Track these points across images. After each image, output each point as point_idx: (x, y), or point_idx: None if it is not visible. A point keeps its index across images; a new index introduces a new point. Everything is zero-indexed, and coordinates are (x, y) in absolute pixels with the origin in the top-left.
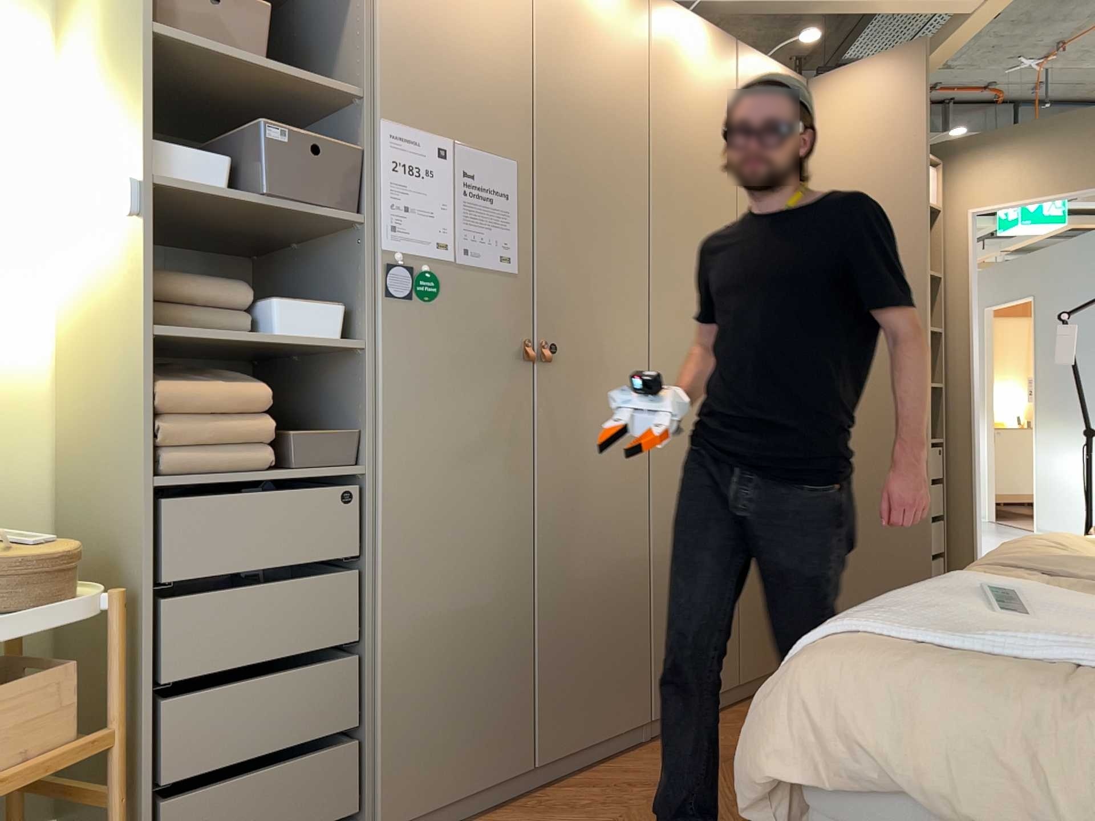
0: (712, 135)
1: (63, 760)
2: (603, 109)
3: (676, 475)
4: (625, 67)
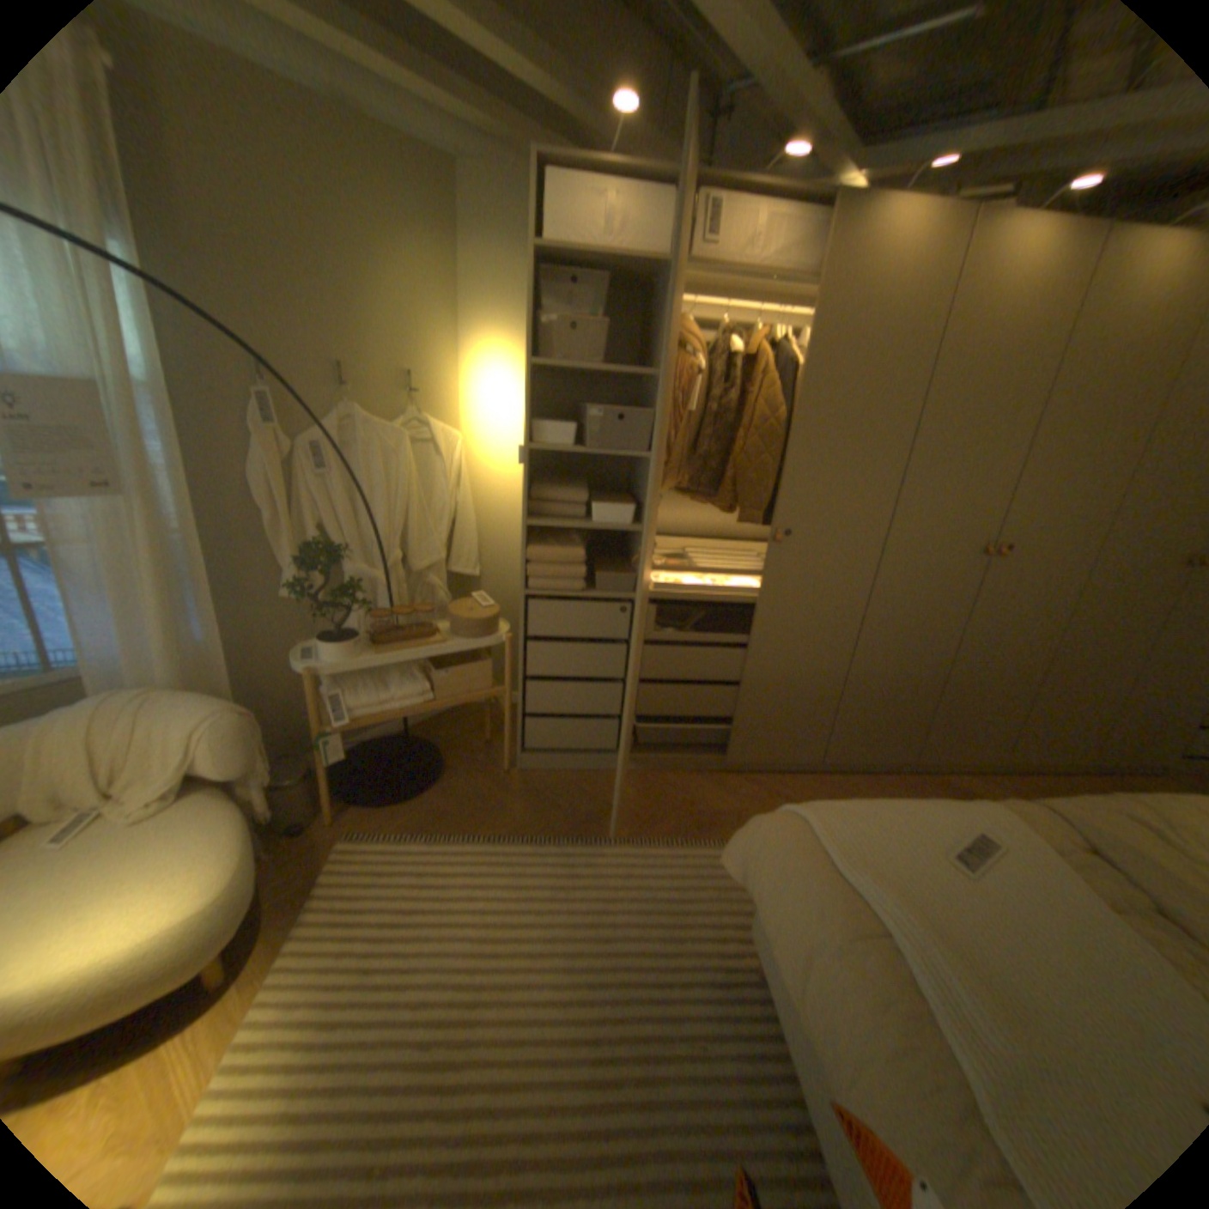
0: (1021, 343)
1: (483, 696)
2: (878, 344)
3: (886, 626)
4: (916, 299)
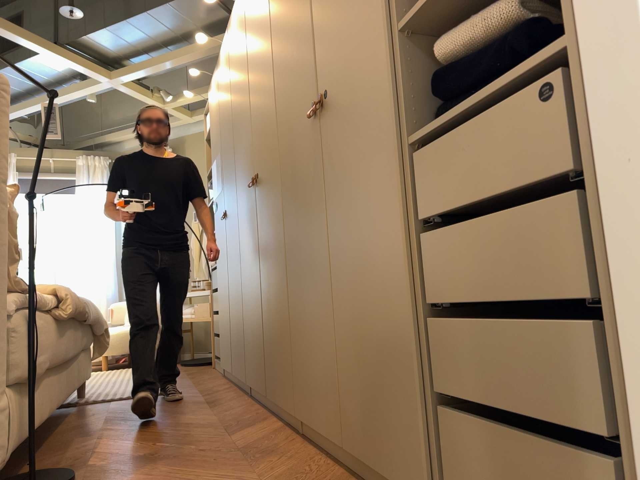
0: (242, 64)
1: (207, 317)
2: (228, 108)
3: (246, 255)
4: (229, 81)
